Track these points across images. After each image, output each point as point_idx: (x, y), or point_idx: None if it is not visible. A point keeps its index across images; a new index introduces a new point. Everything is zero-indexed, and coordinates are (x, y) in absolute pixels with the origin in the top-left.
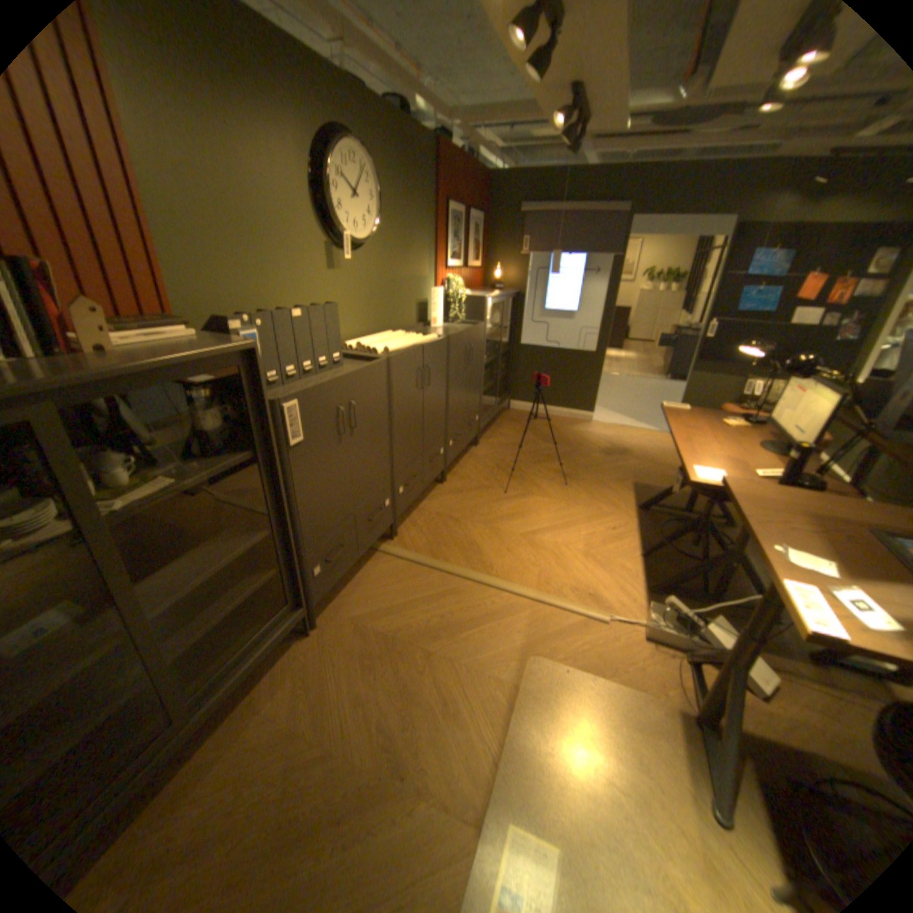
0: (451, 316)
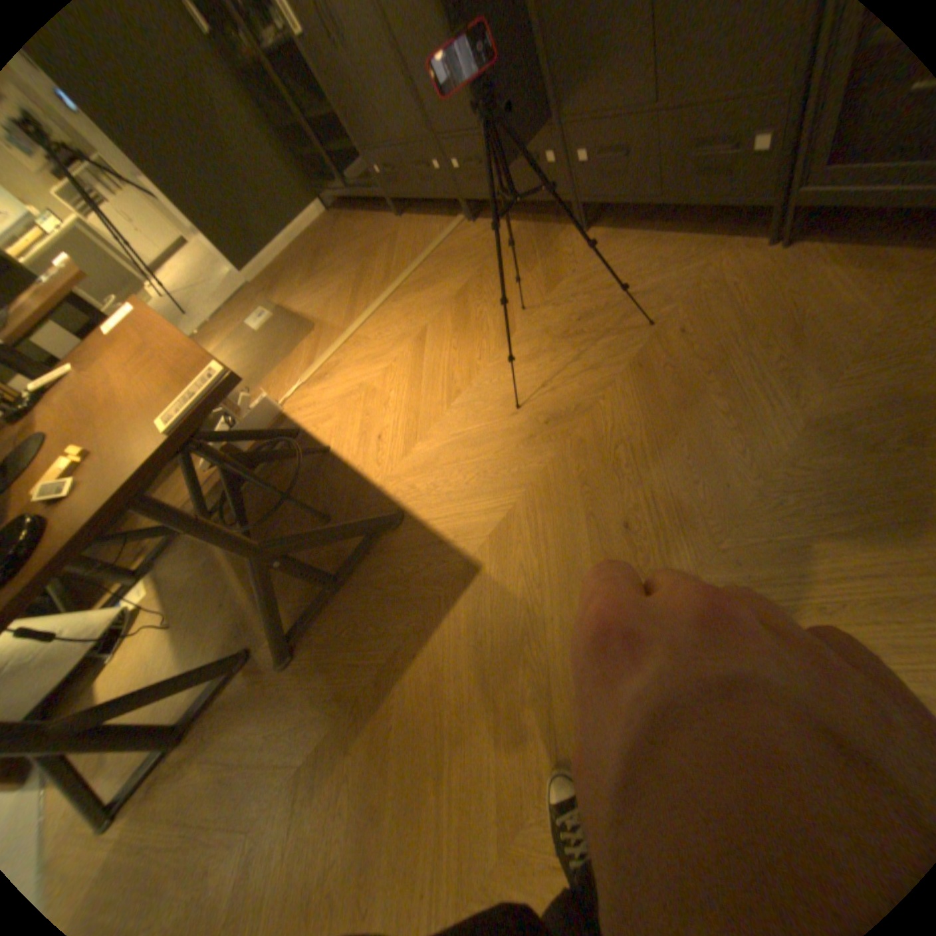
0: None
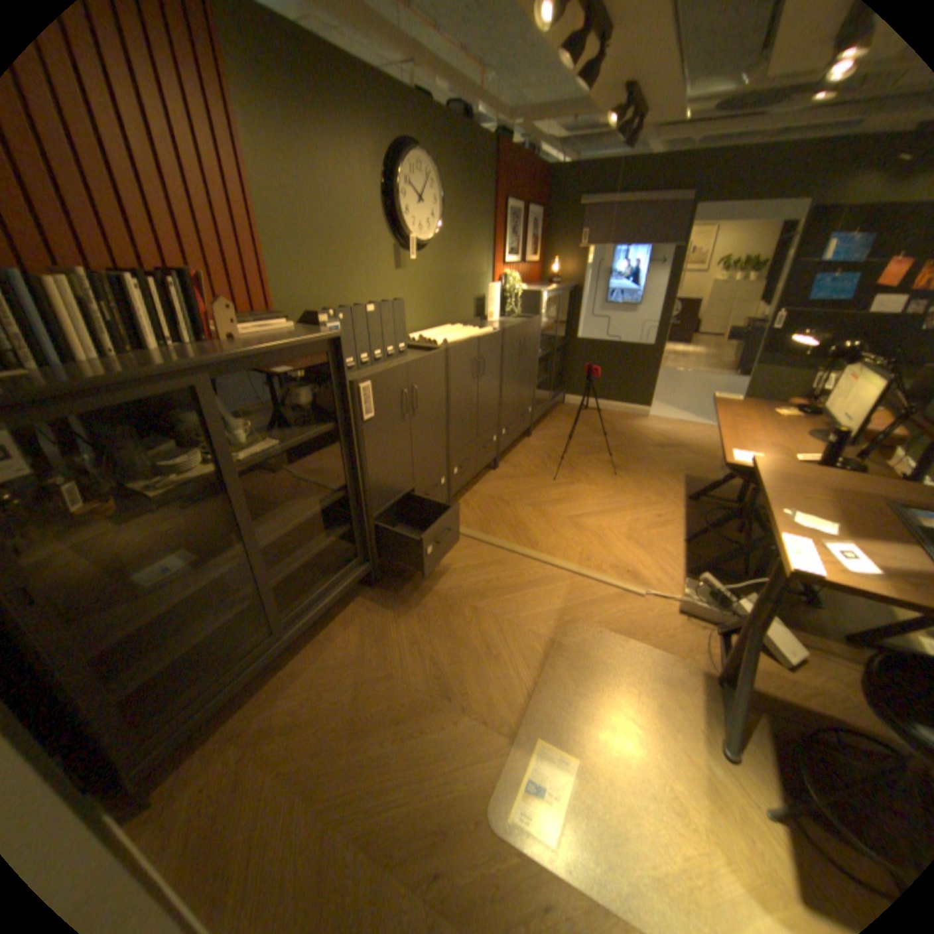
0: (507, 310)
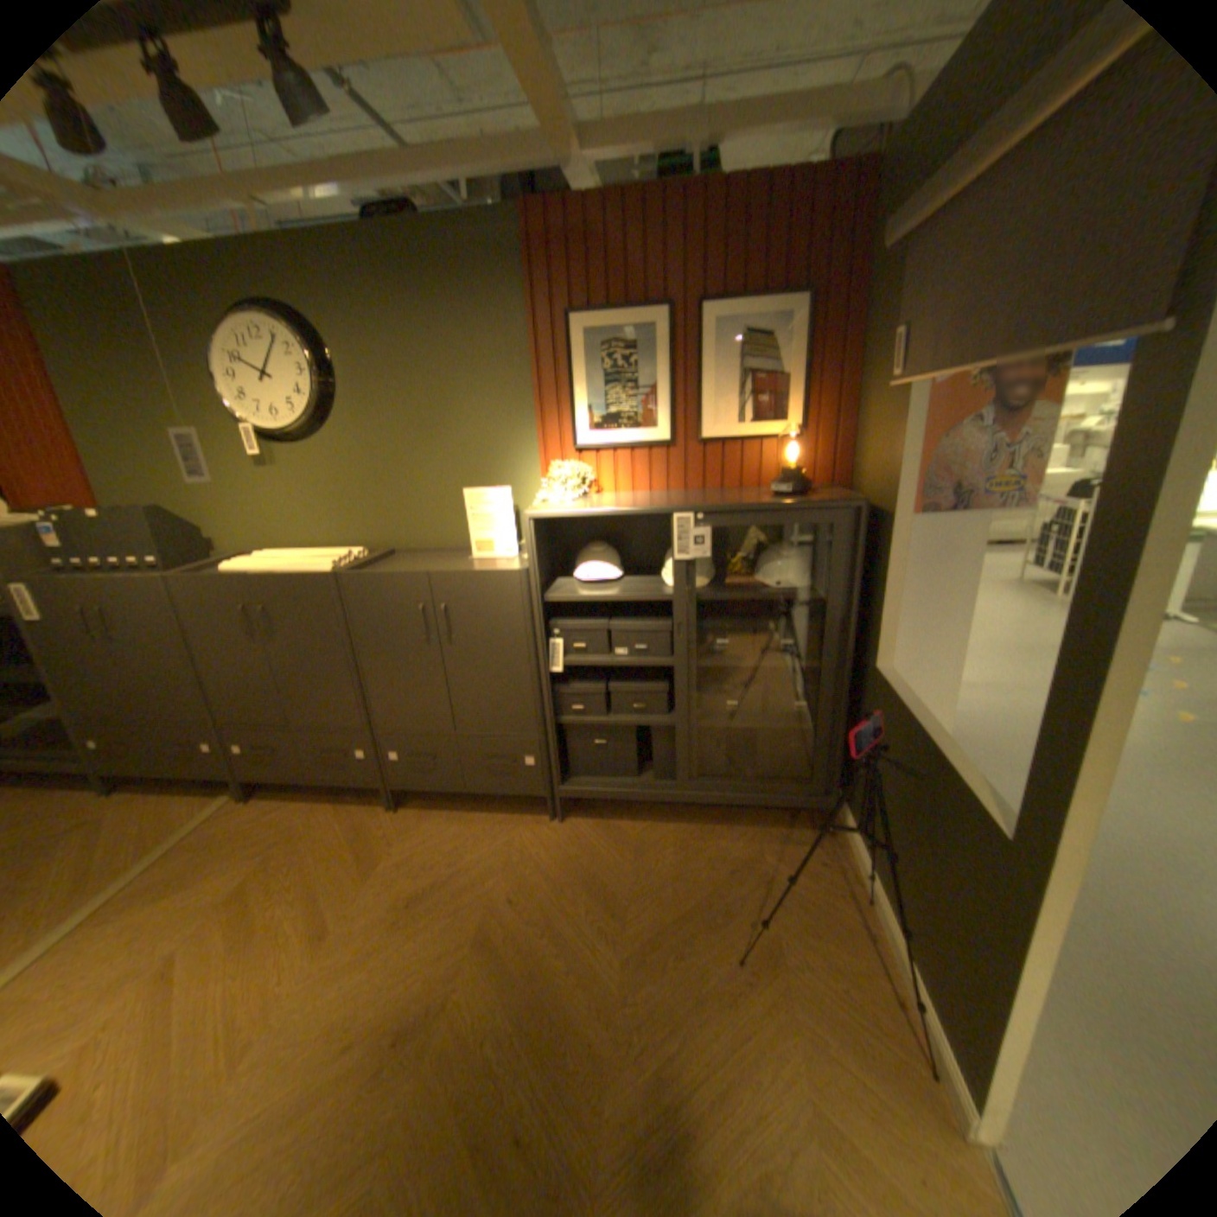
0: (524, 542)
